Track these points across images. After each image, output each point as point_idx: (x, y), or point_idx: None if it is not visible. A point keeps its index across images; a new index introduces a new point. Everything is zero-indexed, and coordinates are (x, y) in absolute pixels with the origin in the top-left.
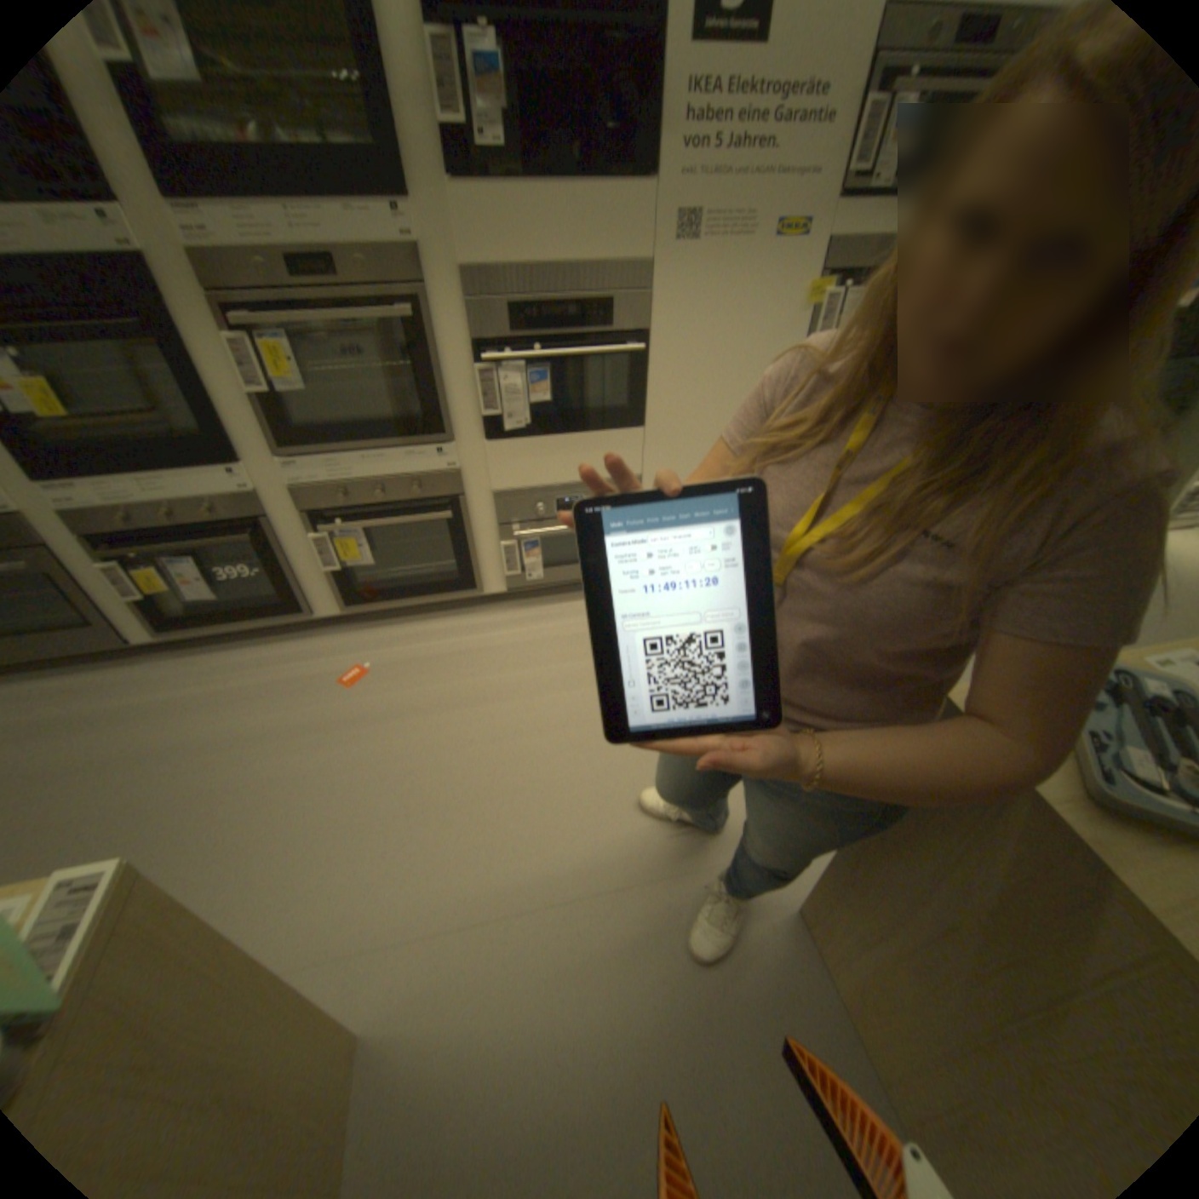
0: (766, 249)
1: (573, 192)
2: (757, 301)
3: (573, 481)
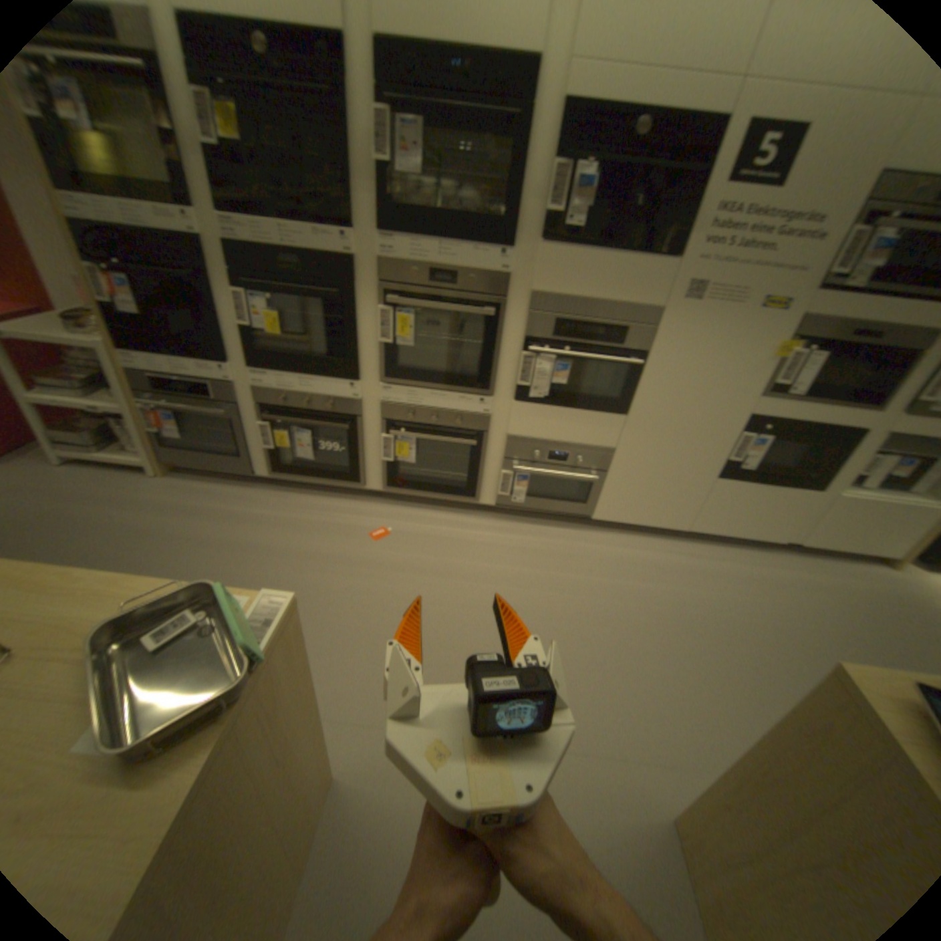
0: (753, 313)
1: (622, 259)
2: (737, 347)
3: (566, 441)
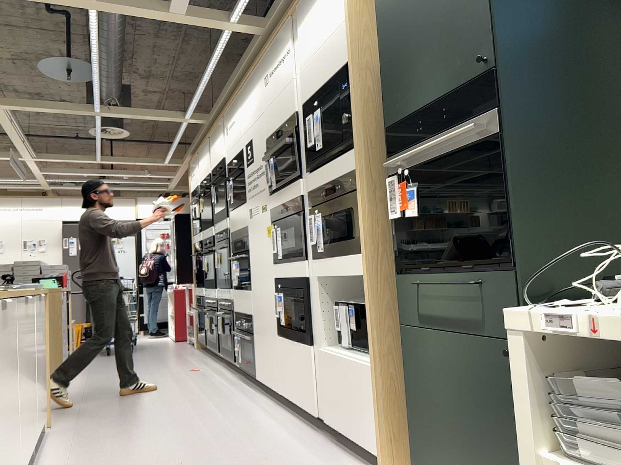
0: (261, 217)
1: (238, 209)
2: (262, 236)
3: (243, 312)
